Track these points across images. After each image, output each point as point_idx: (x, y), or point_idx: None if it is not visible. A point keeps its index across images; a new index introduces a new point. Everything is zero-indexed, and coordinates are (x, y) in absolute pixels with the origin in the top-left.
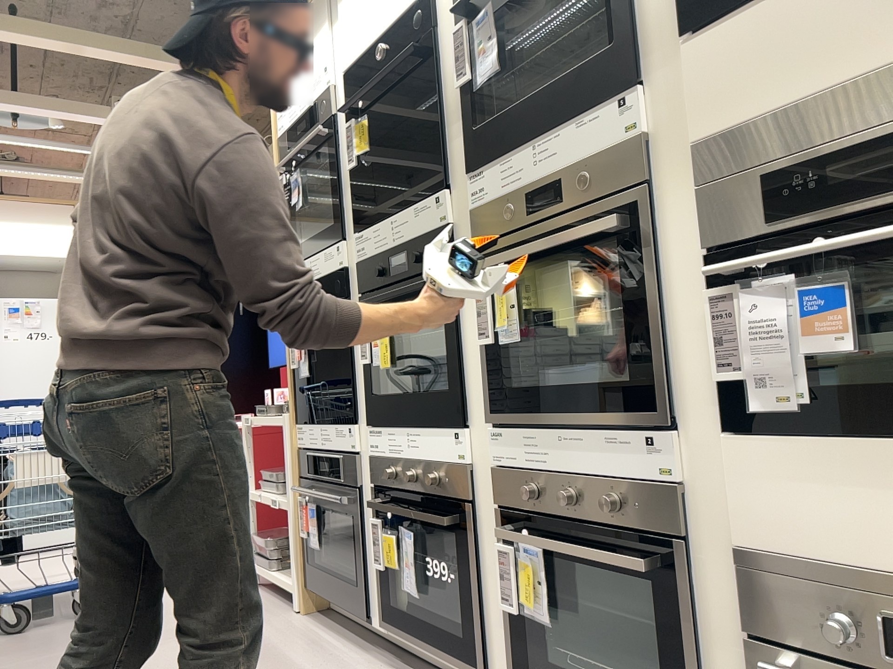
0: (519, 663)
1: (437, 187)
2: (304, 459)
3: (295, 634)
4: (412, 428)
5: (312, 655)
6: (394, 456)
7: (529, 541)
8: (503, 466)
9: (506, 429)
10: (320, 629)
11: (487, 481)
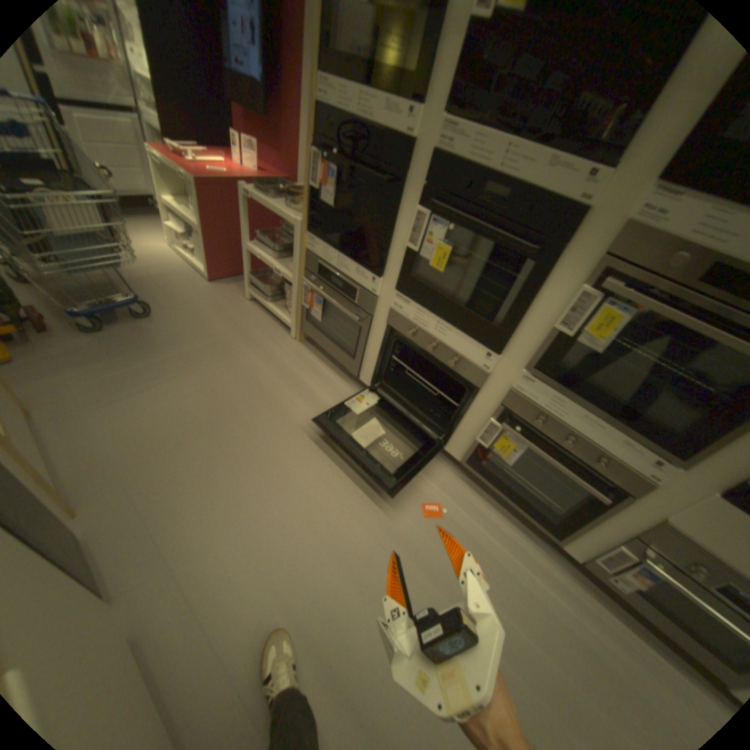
0: (474, 457)
1: (601, 156)
2: (315, 264)
3: (303, 364)
4: (445, 321)
5: (323, 387)
6: (418, 325)
7: (530, 445)
8: (522, 394)
9: (539, 379)
10: (317, 362)
11: (499, 387)
